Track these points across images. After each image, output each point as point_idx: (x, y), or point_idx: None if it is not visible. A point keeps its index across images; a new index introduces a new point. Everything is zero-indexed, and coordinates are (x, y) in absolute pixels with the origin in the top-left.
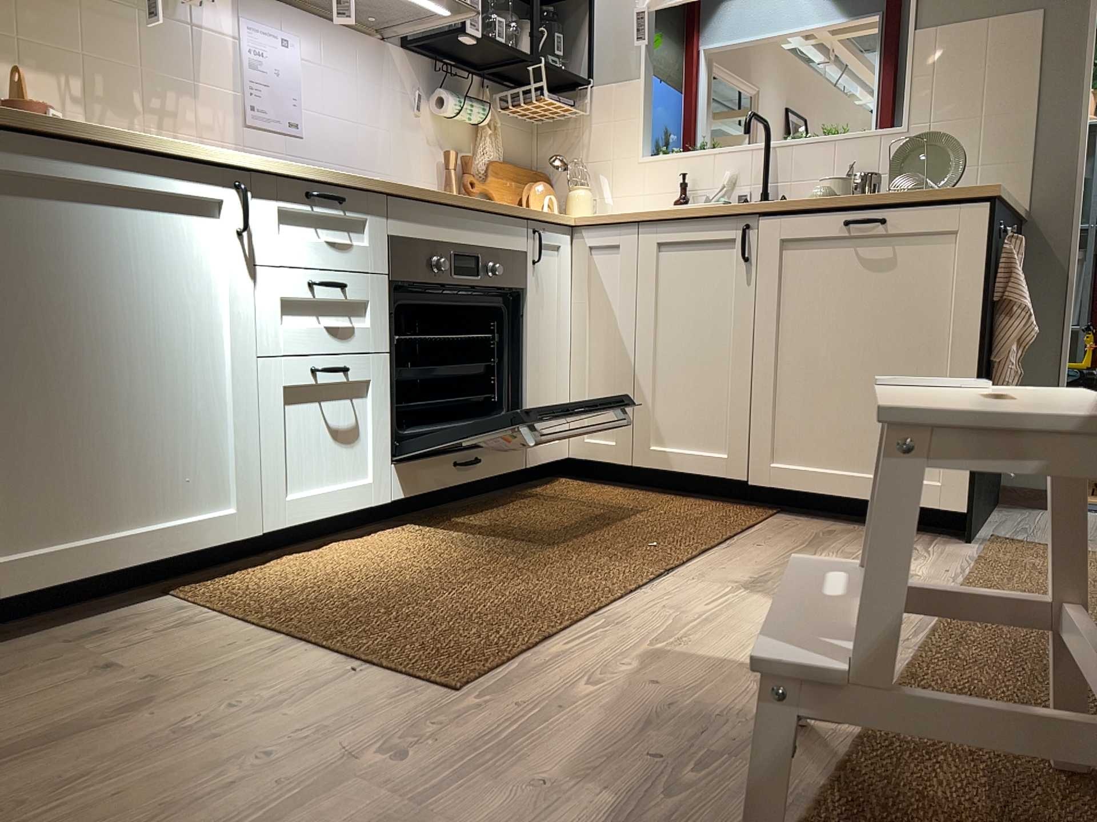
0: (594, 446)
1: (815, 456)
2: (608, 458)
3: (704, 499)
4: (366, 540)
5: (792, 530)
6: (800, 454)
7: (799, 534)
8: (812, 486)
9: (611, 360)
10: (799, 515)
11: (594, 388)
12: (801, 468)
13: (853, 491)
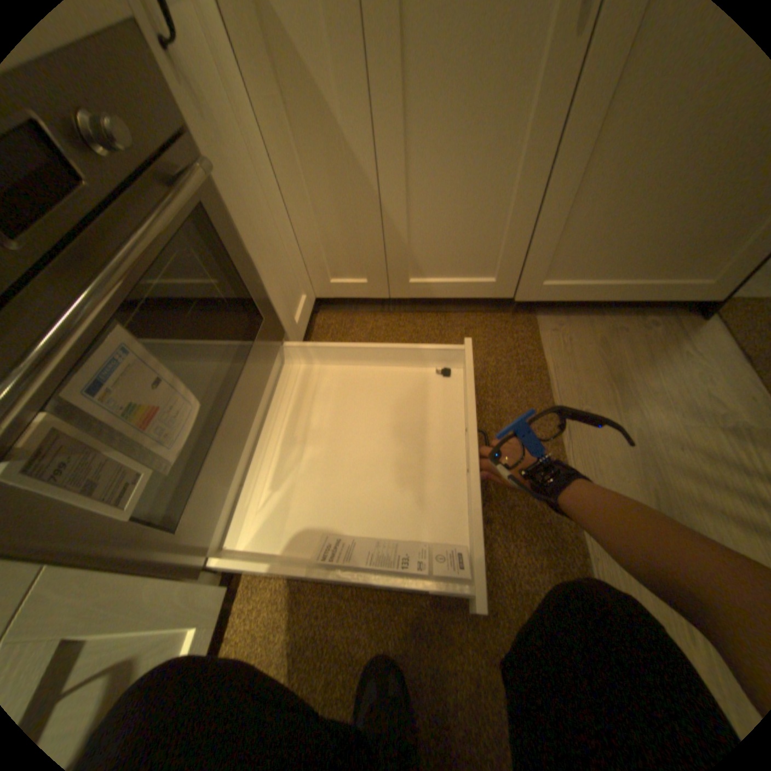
0: (340, 286)
1: (591, 269)
2: (358, 294)
3: (458, 308)
4: (226, 632)
5: (591, 367)
6: (575, 269)
7: (598, 369)
8: (579, 295)
9: (338, 189)
10: (553, 312)
11: (323, 227)
12: (572, 281)
13: (620, 295)
